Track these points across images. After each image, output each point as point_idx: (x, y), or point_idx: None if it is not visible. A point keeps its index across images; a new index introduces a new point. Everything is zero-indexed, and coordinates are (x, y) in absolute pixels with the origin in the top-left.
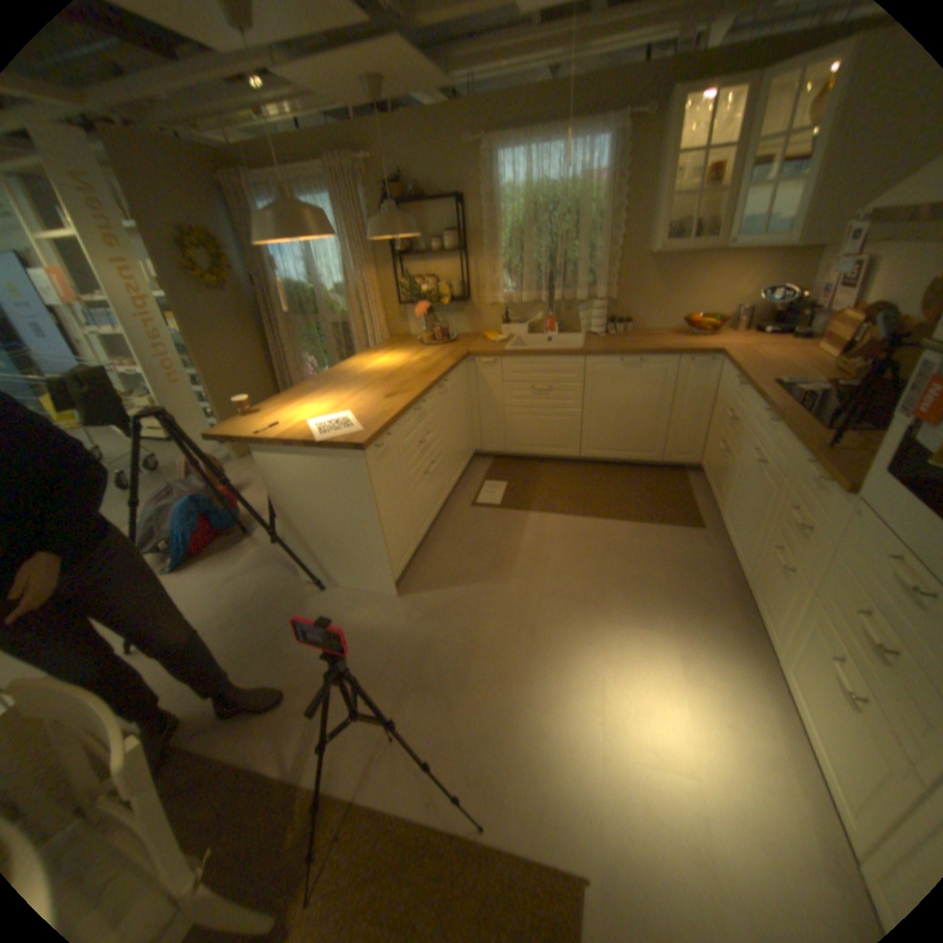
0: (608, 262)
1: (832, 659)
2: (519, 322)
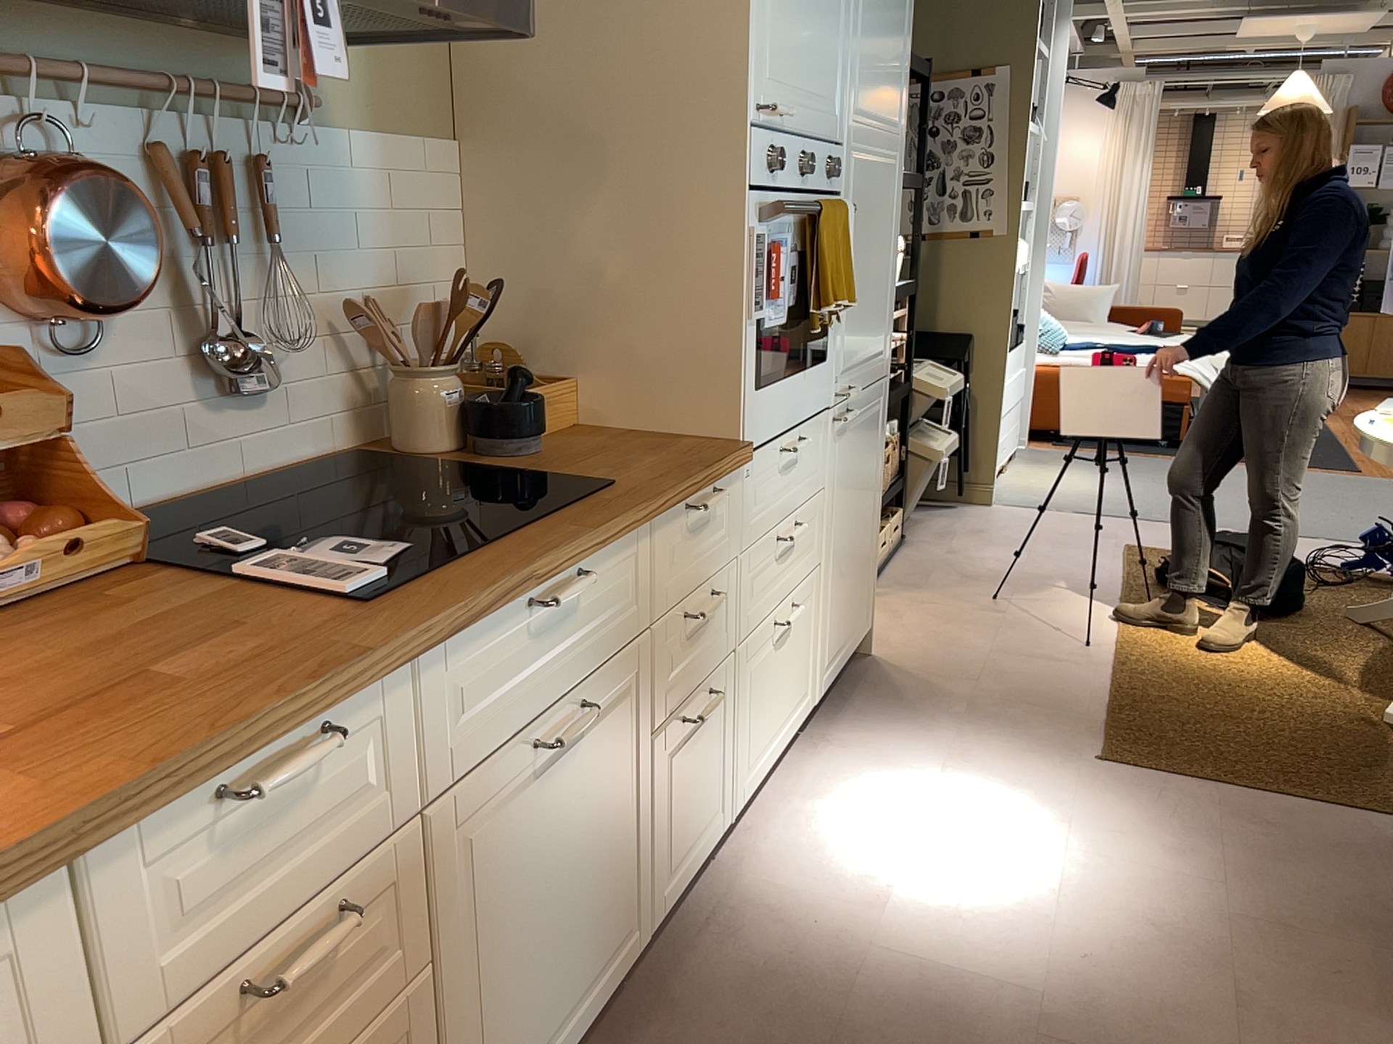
0: None
1: (768, 646)
2: None
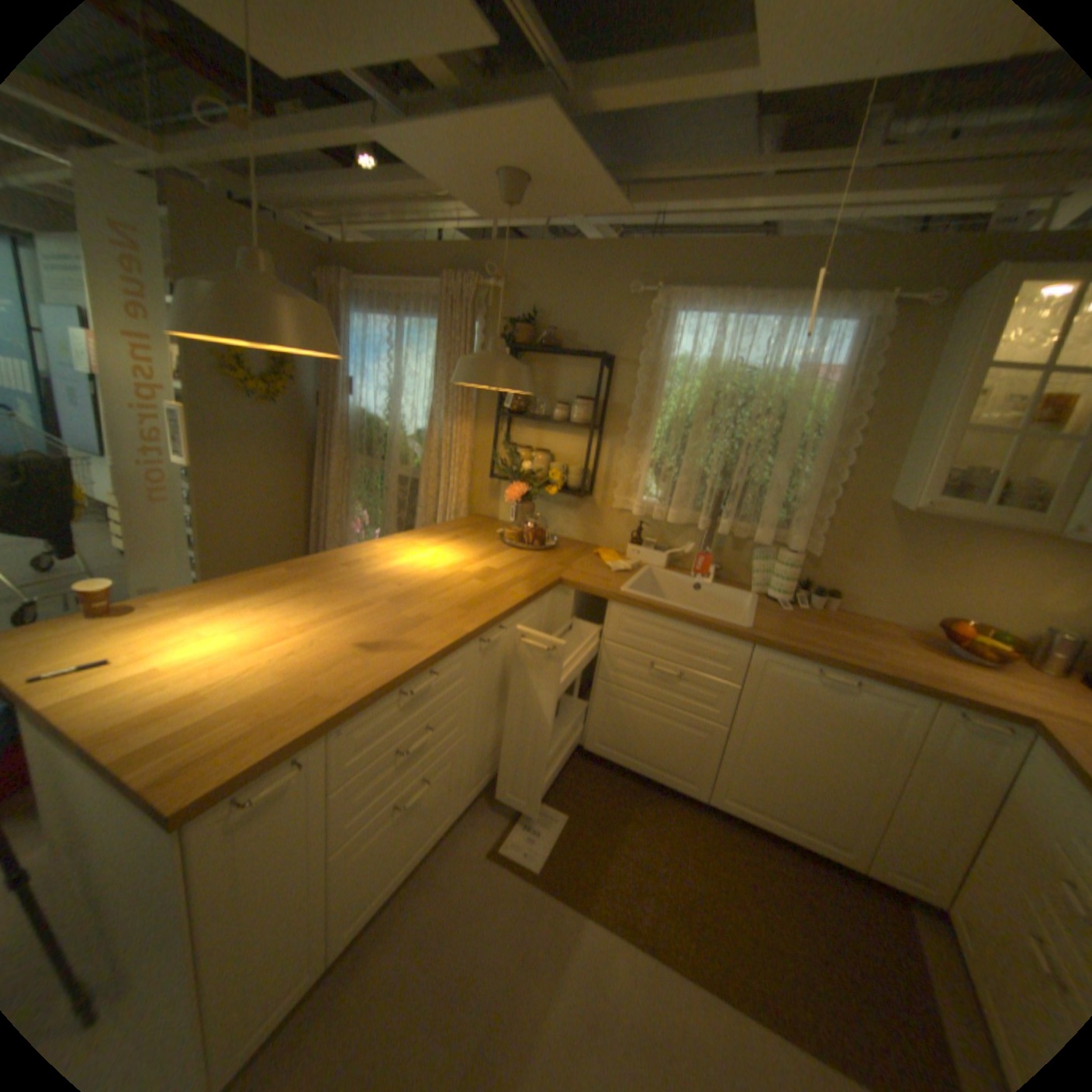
0: (819, 499)
1: None
2: (657, 547)
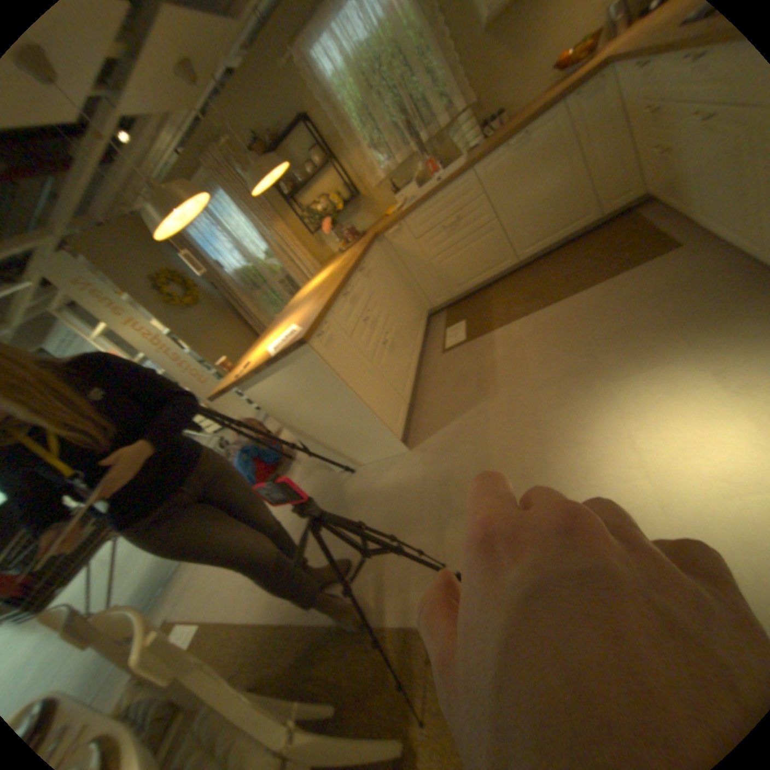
0: (454, 70)
1: None
2: (408, 182)
